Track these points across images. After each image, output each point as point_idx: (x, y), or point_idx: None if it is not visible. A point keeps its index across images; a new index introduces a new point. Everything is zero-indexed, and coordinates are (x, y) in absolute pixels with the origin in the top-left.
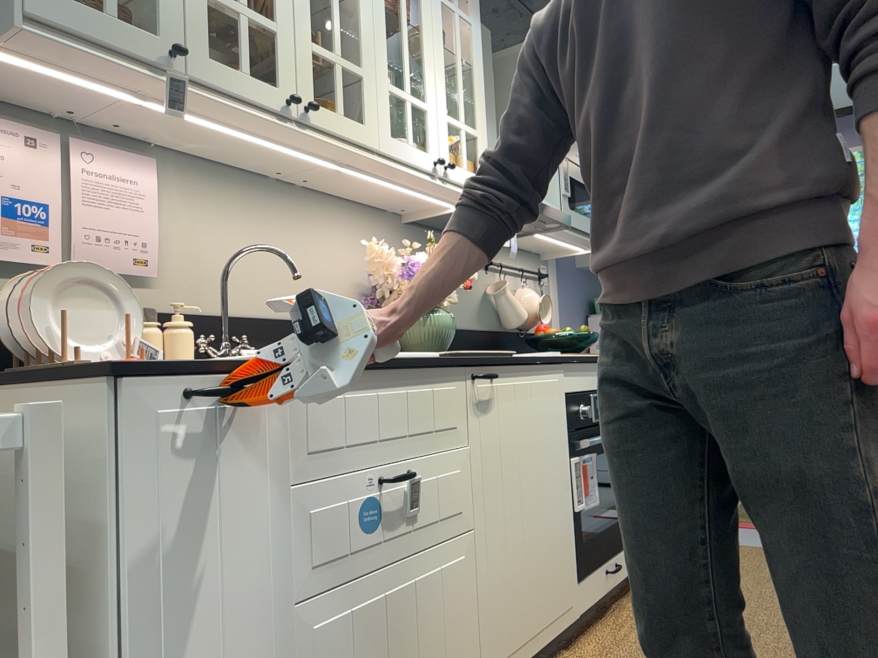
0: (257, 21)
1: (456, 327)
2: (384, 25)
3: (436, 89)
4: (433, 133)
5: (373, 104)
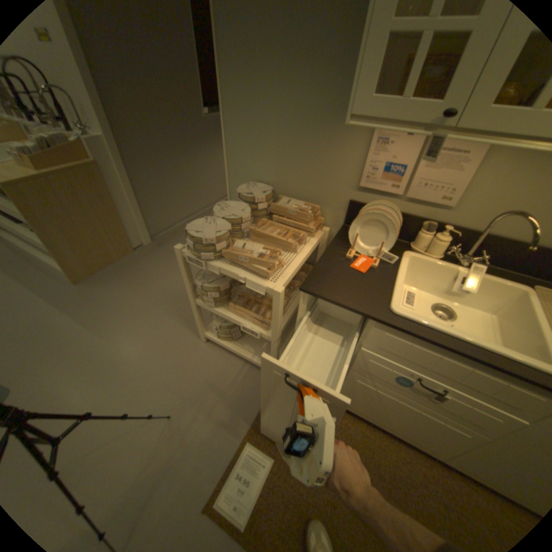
0: None
1: None
2: None
3: None
4: None
5: None
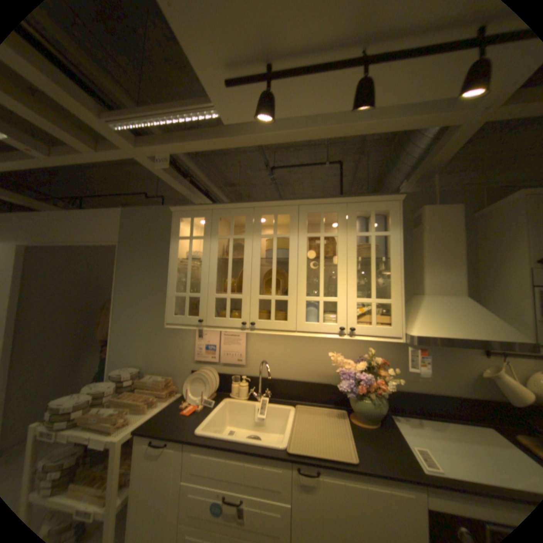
0: (234, 297)
1: (438, 394)
2: (304, 270)
3: (347, 287)
4: (341, 312)
5: (293, 310)
